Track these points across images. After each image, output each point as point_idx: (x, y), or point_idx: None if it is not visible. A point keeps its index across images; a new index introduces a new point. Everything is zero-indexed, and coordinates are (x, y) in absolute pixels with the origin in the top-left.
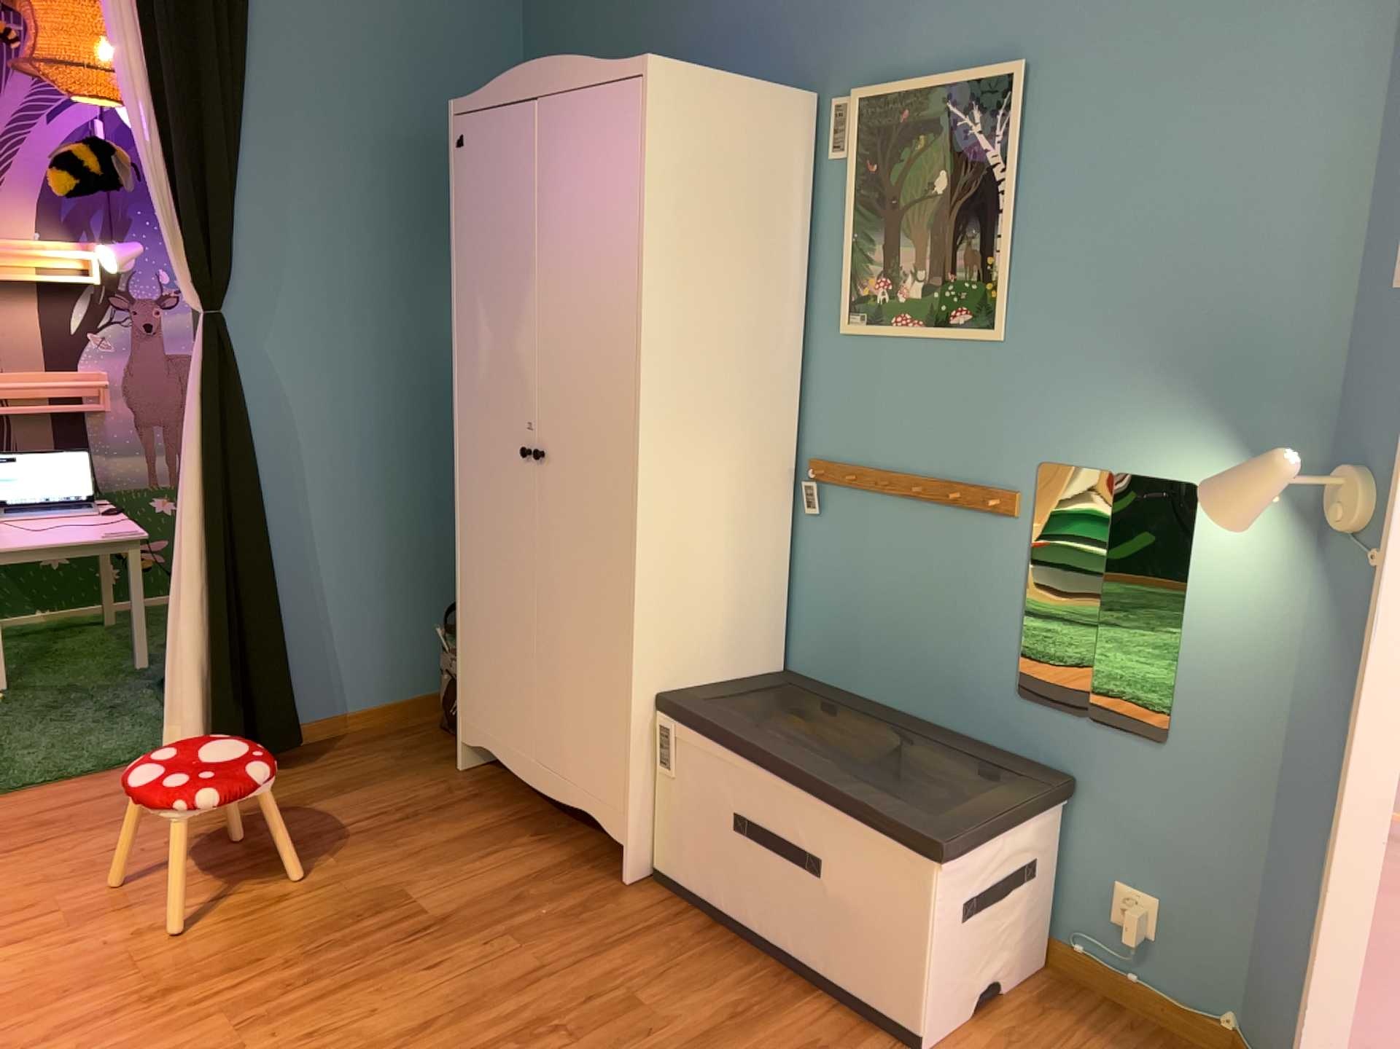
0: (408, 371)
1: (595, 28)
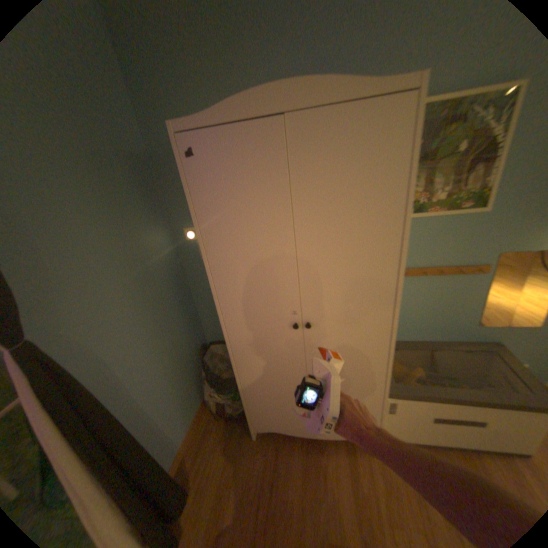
0: (144, 291)
1: (192, 67)
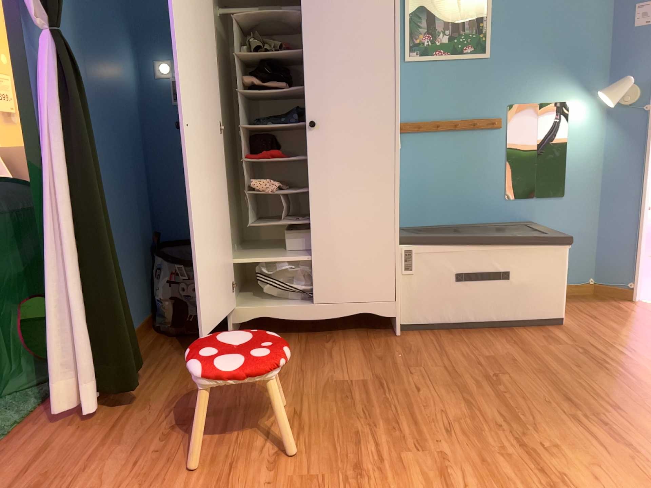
0: (112, 102)
1: None
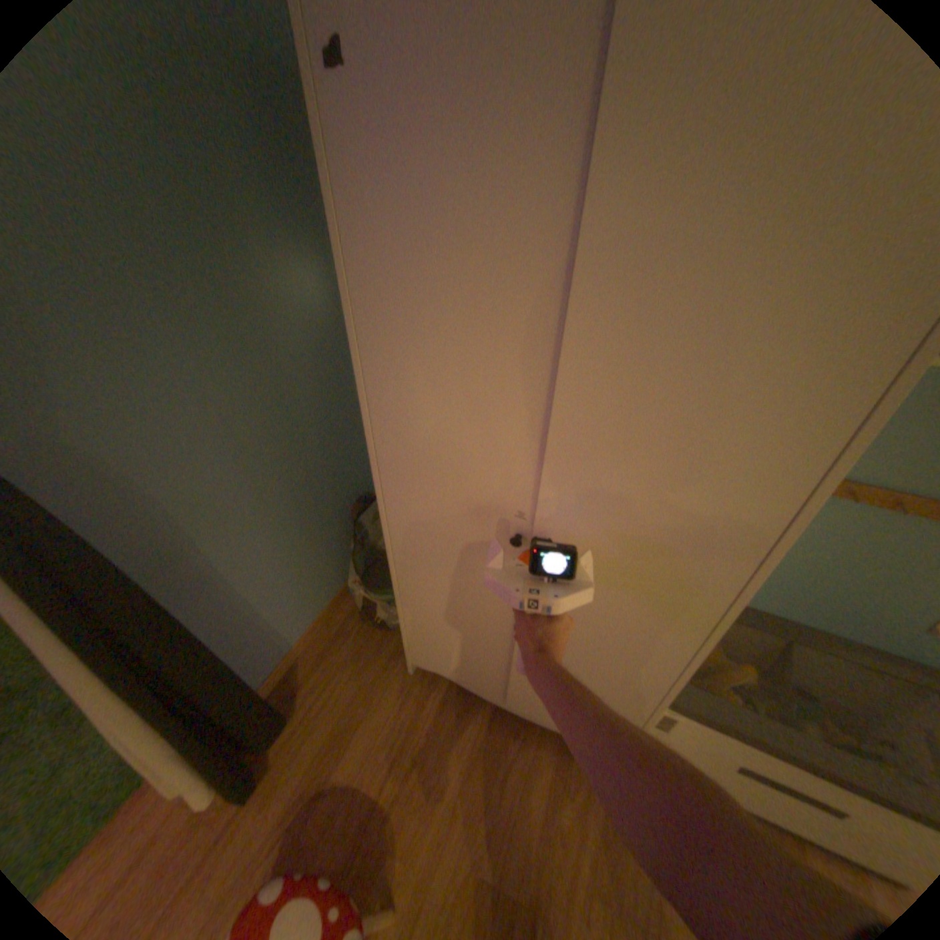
0: (254, 382)
1: None
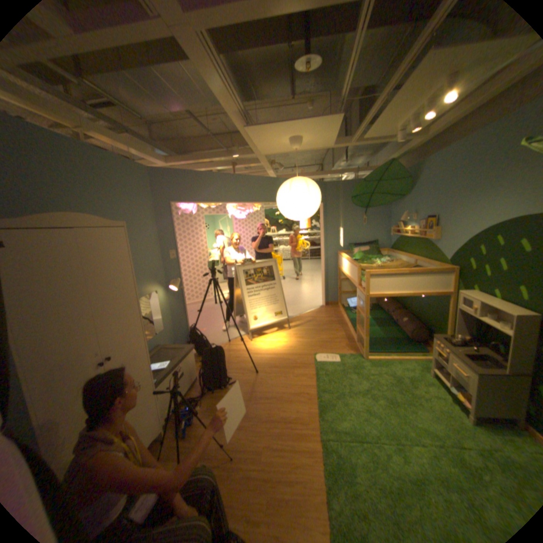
0: None
1: None
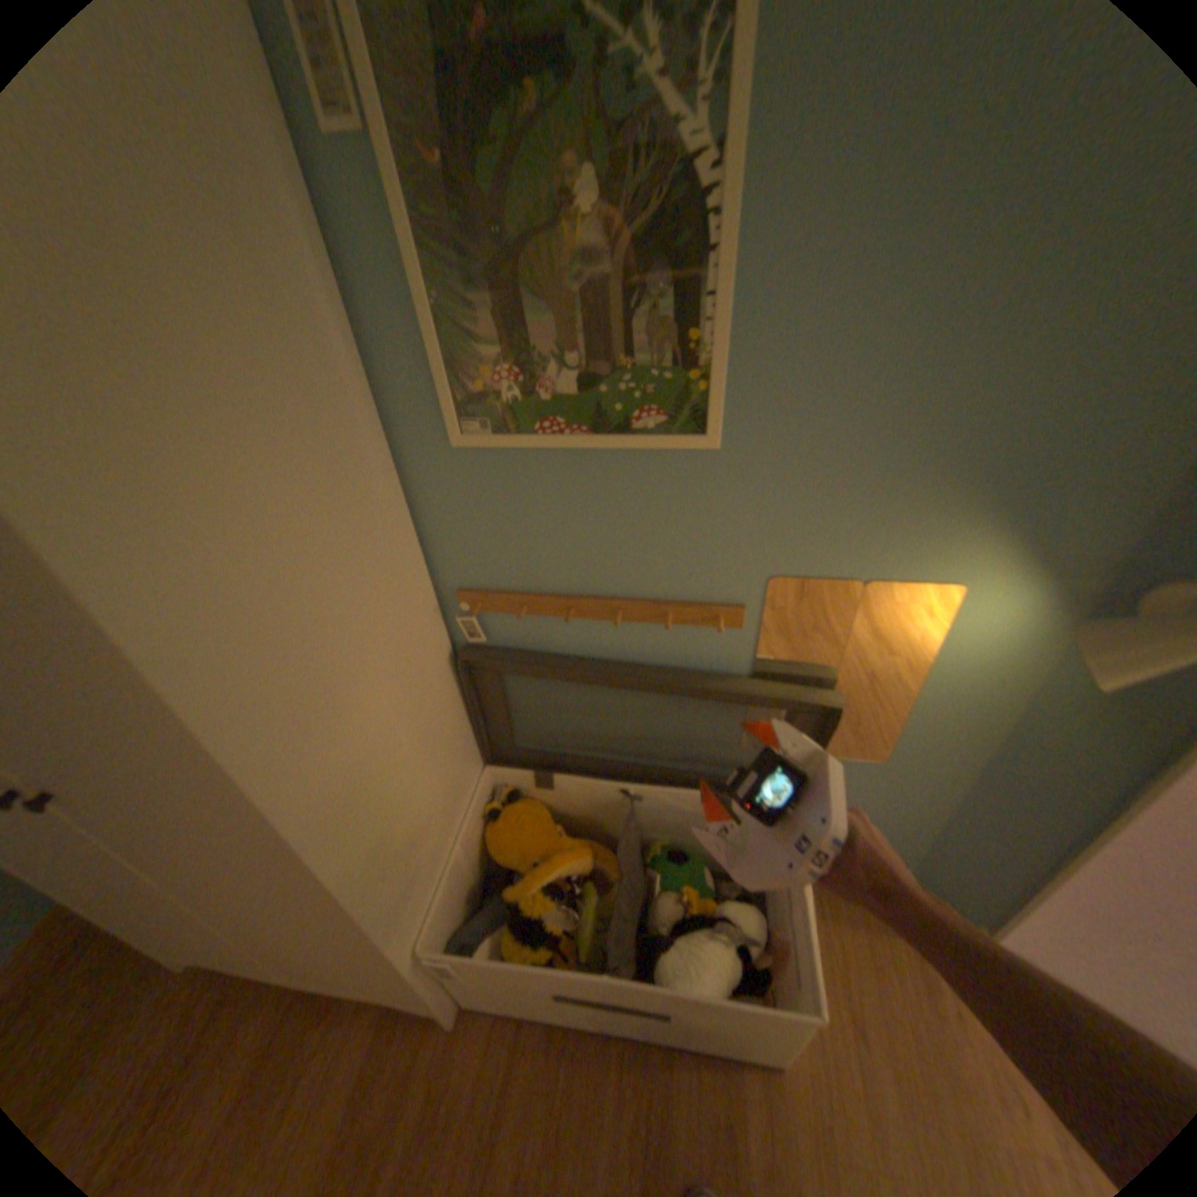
0: None
1: None
